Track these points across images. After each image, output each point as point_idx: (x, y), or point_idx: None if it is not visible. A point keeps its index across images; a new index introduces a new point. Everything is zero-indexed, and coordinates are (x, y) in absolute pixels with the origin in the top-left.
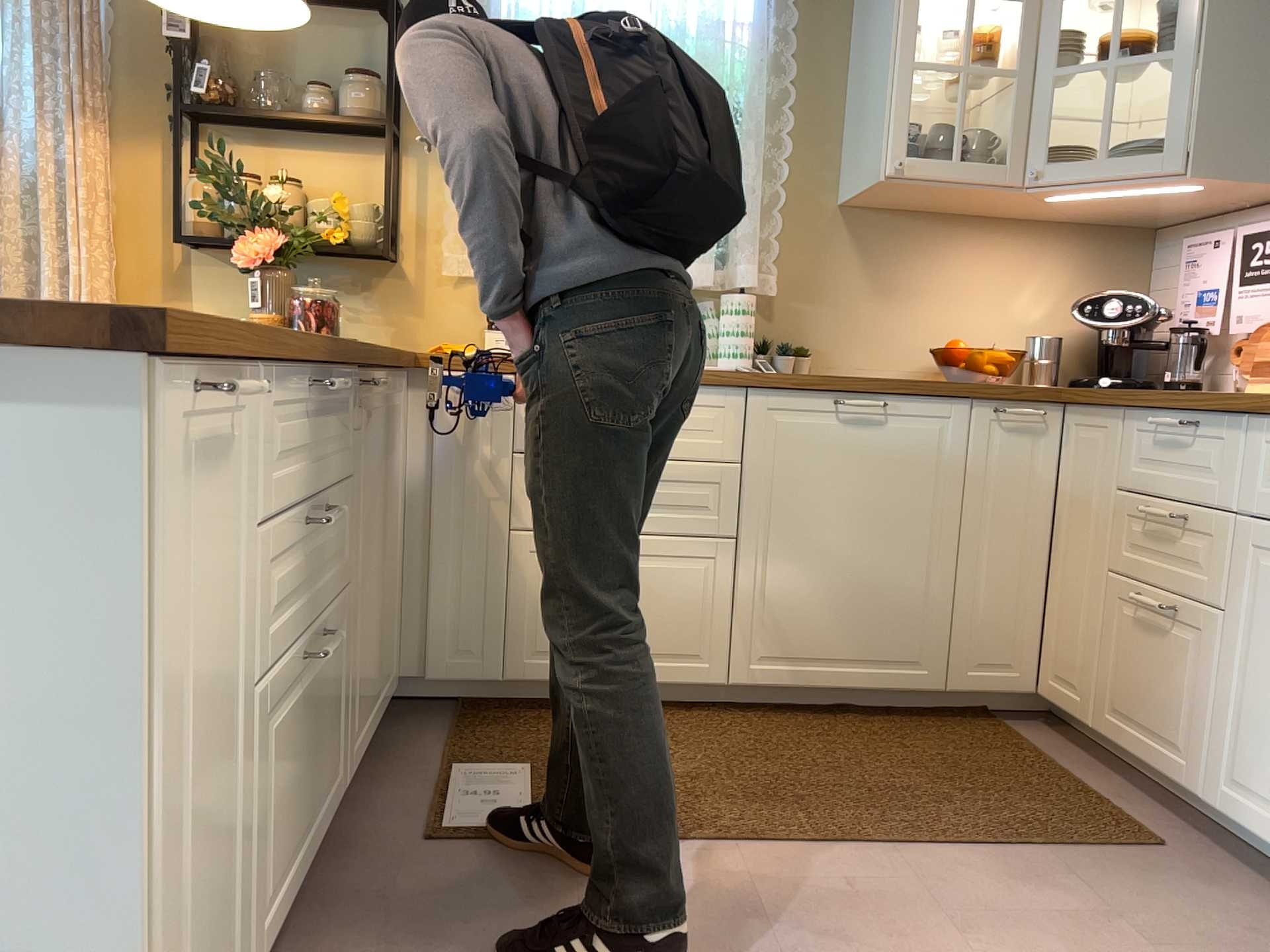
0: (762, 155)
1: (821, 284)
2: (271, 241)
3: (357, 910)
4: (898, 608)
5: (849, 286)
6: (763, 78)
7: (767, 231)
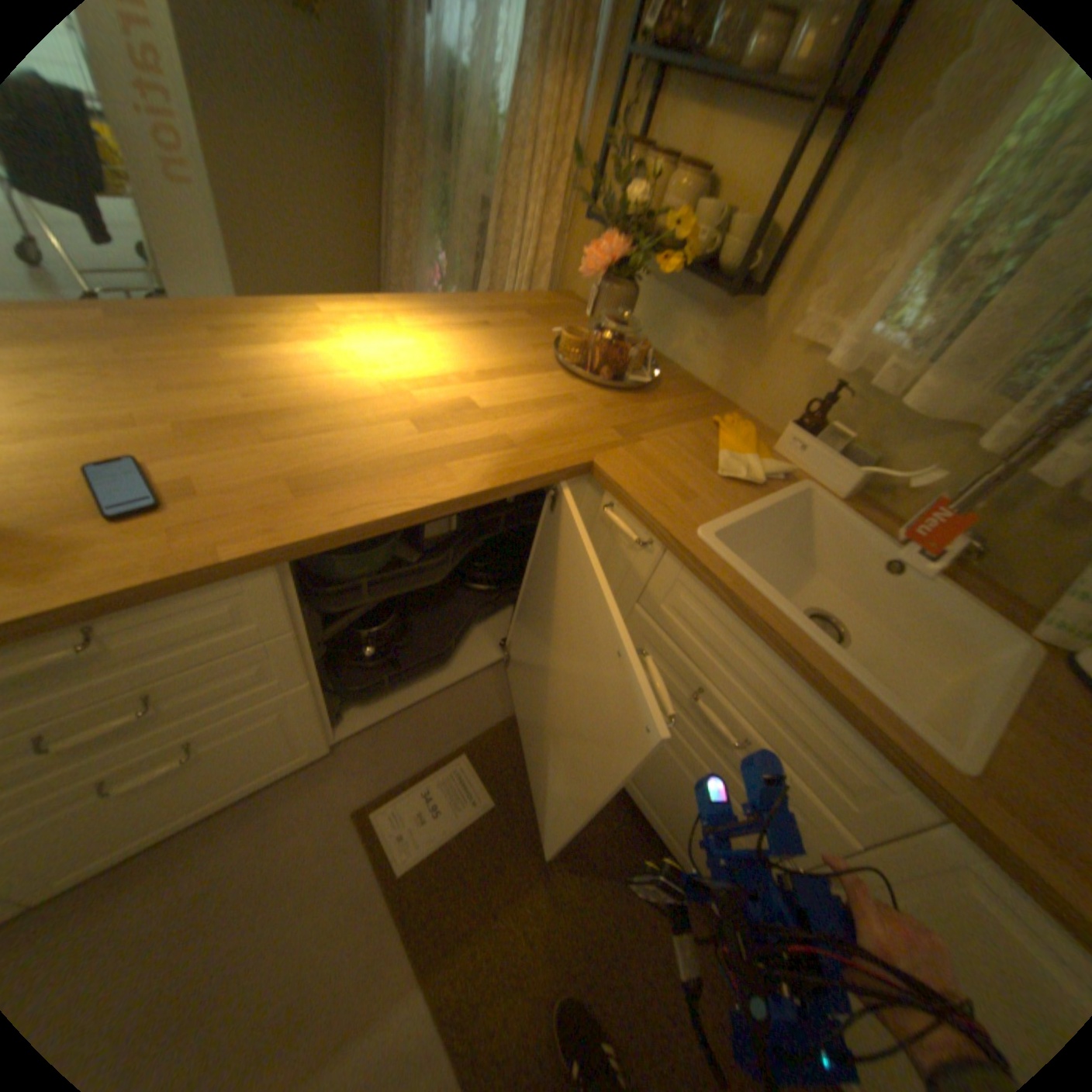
0: None
1: None
2: (610, 252)
3: (255, 840)
4: None
5: None
6: None
7: None
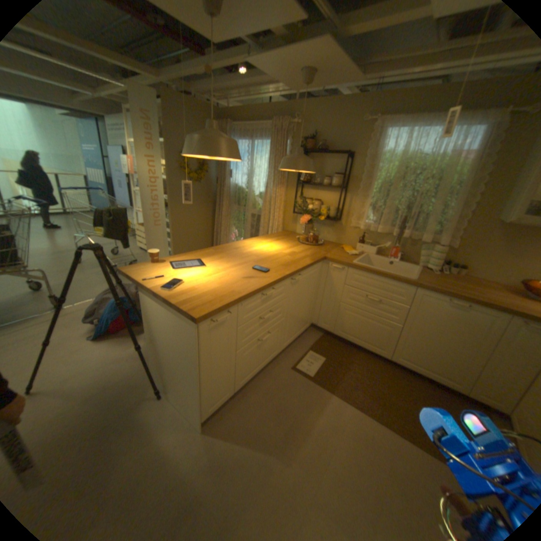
0: (468, 199)
1: (481, 246)
2: (307, 219)
3: (271, 379)
4: (457, 366)
5: (495, 248)
6: (476, 172)
7: (461, 226)
